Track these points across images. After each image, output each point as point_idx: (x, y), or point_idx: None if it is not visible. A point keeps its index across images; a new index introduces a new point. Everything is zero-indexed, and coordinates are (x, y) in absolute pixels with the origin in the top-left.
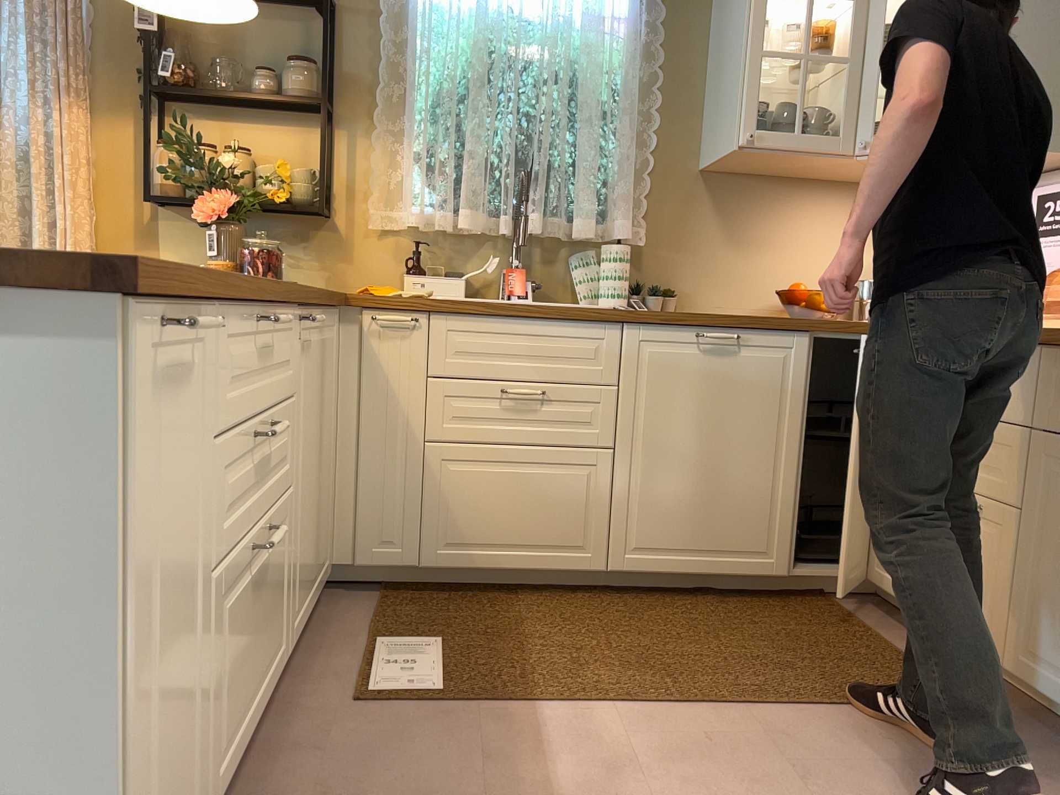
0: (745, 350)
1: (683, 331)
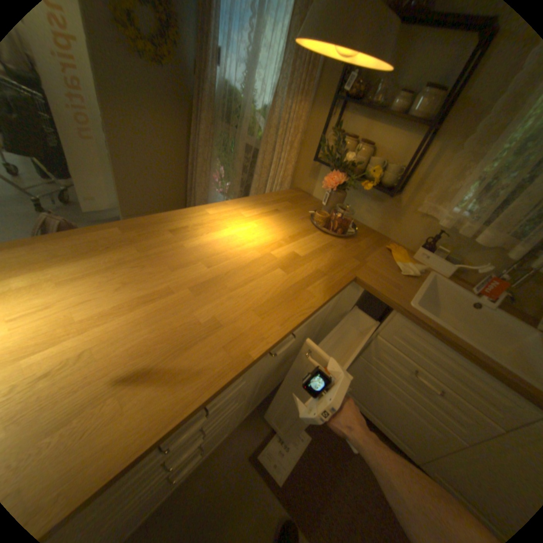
0: None
1: None
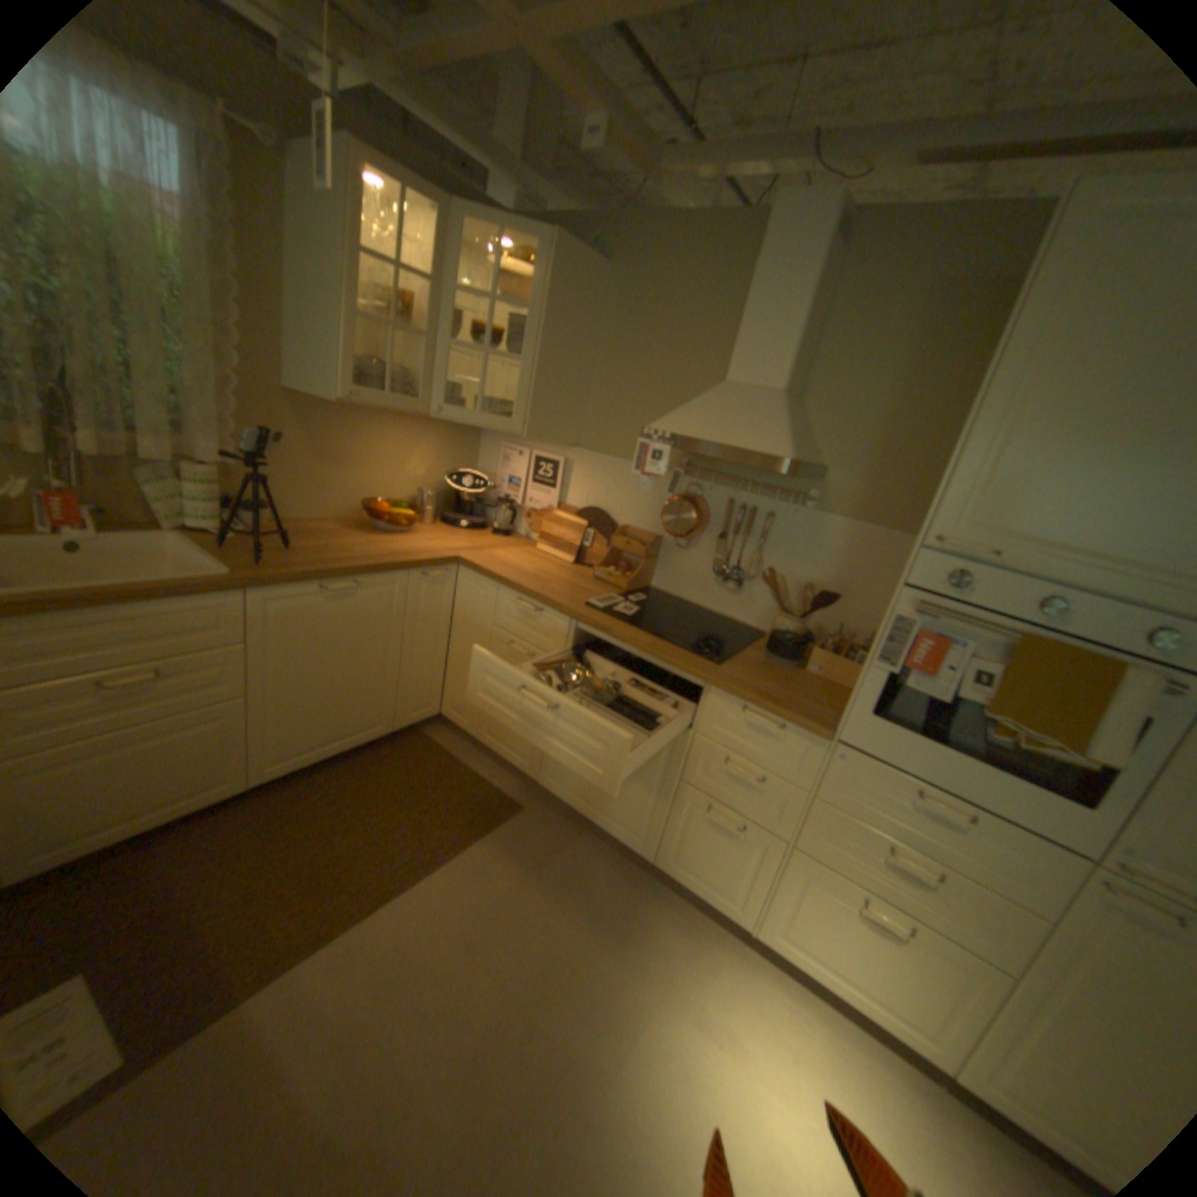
0: (359, 594)
1: (305, 589)
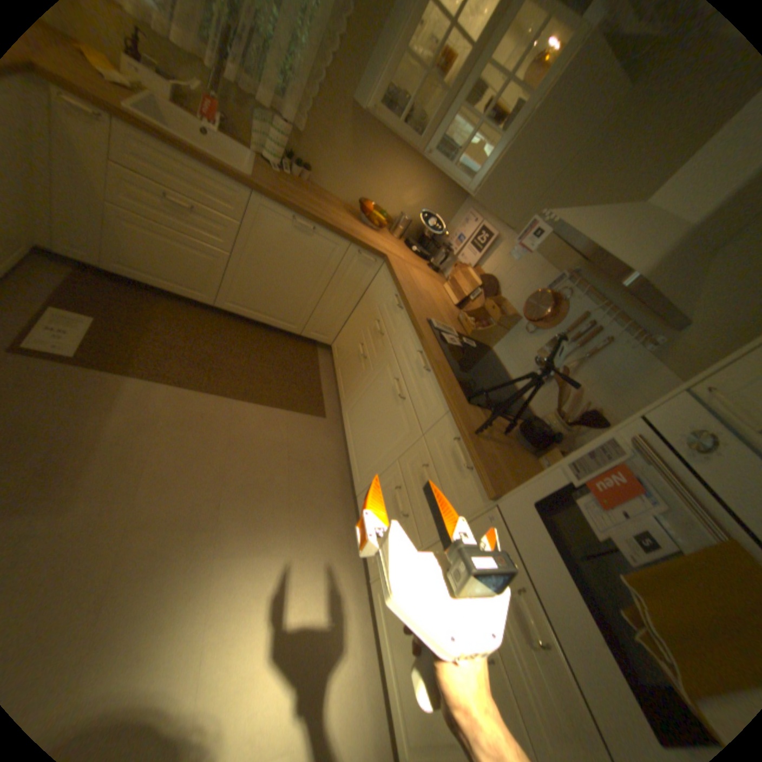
0: (315, 237)
1: (285, 213)
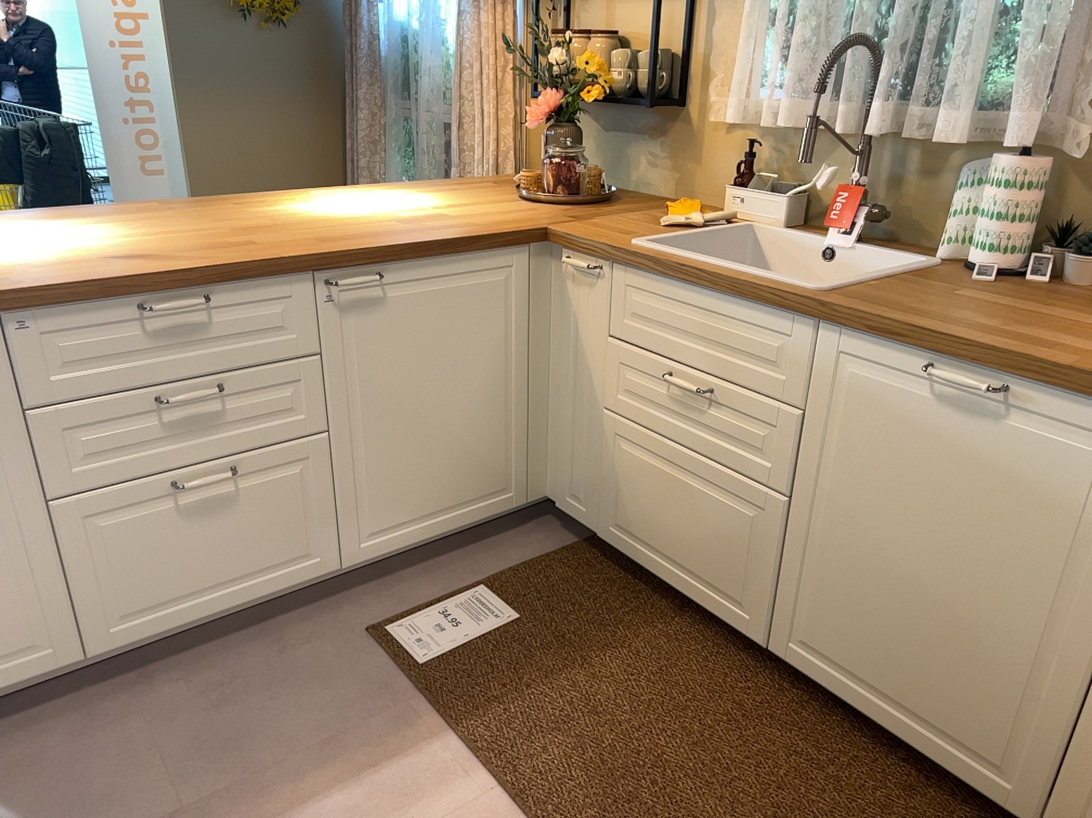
0: (1016, 419)
1: (904, 356)
